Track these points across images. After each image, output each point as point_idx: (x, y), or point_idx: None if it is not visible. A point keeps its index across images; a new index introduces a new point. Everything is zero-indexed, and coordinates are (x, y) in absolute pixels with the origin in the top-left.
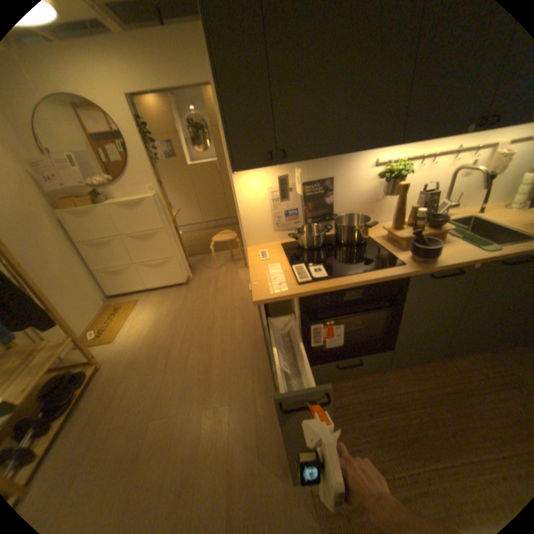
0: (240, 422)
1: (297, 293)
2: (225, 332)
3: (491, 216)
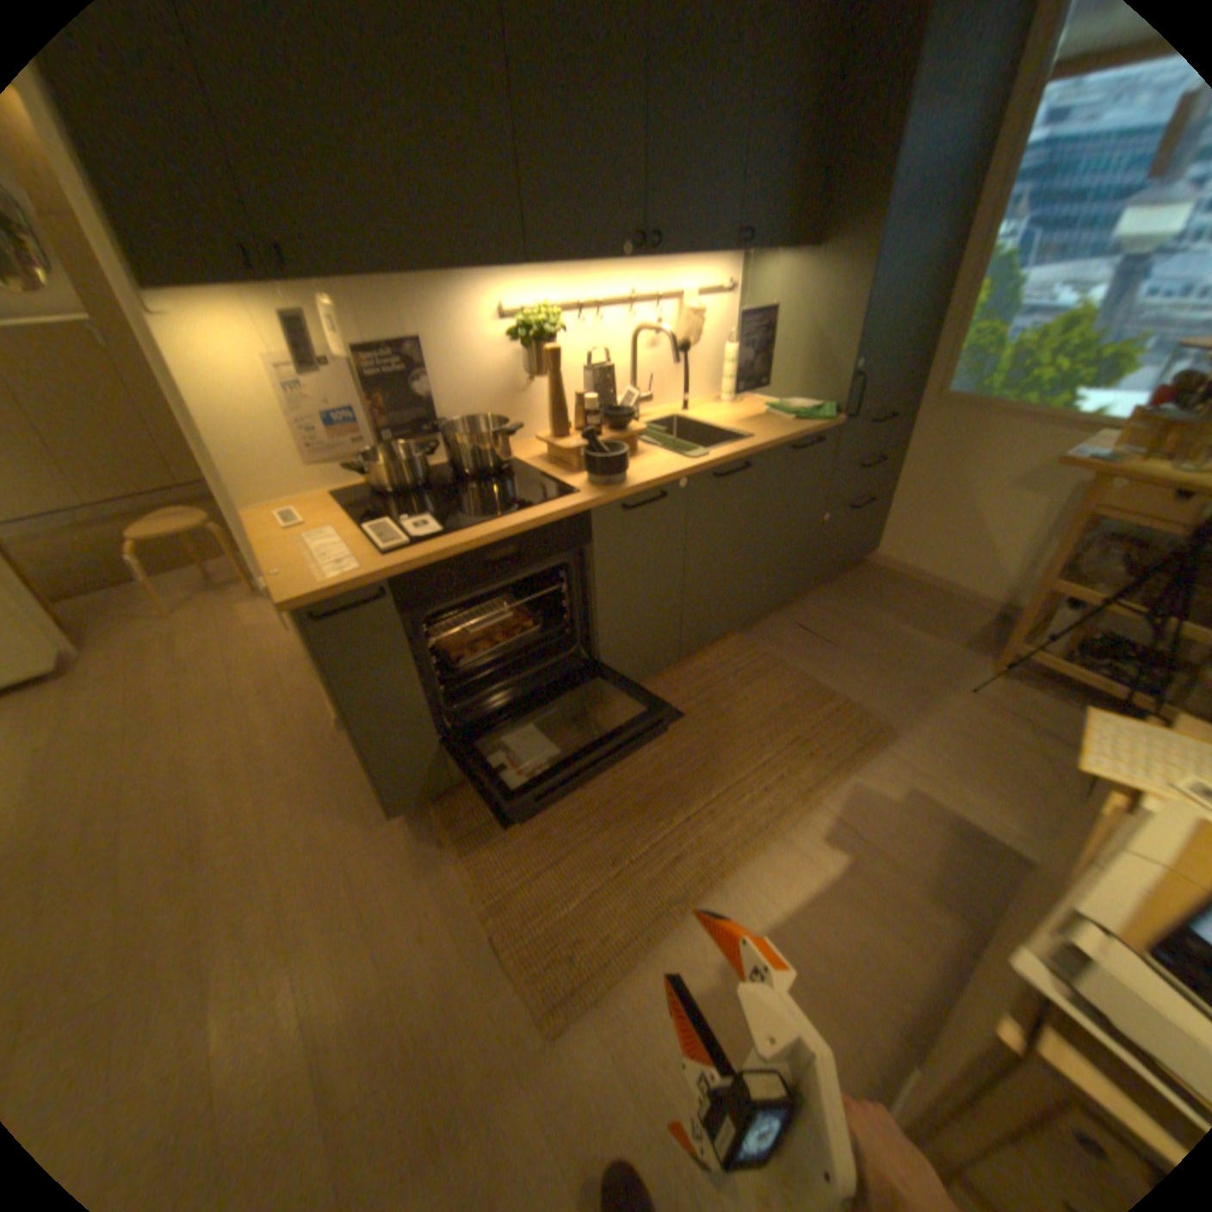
0: (313, 918)
1: (384, 572)
2: (228, 754)
3: (698, 418)
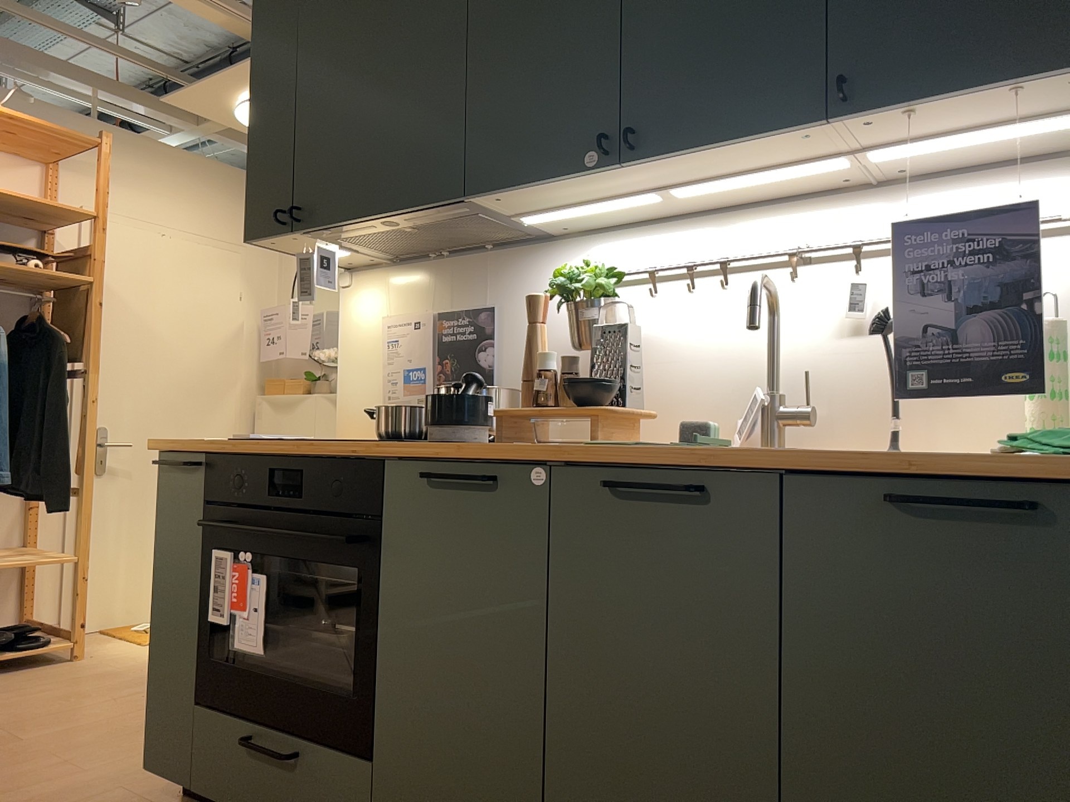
0: (49, 795)
1: (209, 447)
2: None
3: None
